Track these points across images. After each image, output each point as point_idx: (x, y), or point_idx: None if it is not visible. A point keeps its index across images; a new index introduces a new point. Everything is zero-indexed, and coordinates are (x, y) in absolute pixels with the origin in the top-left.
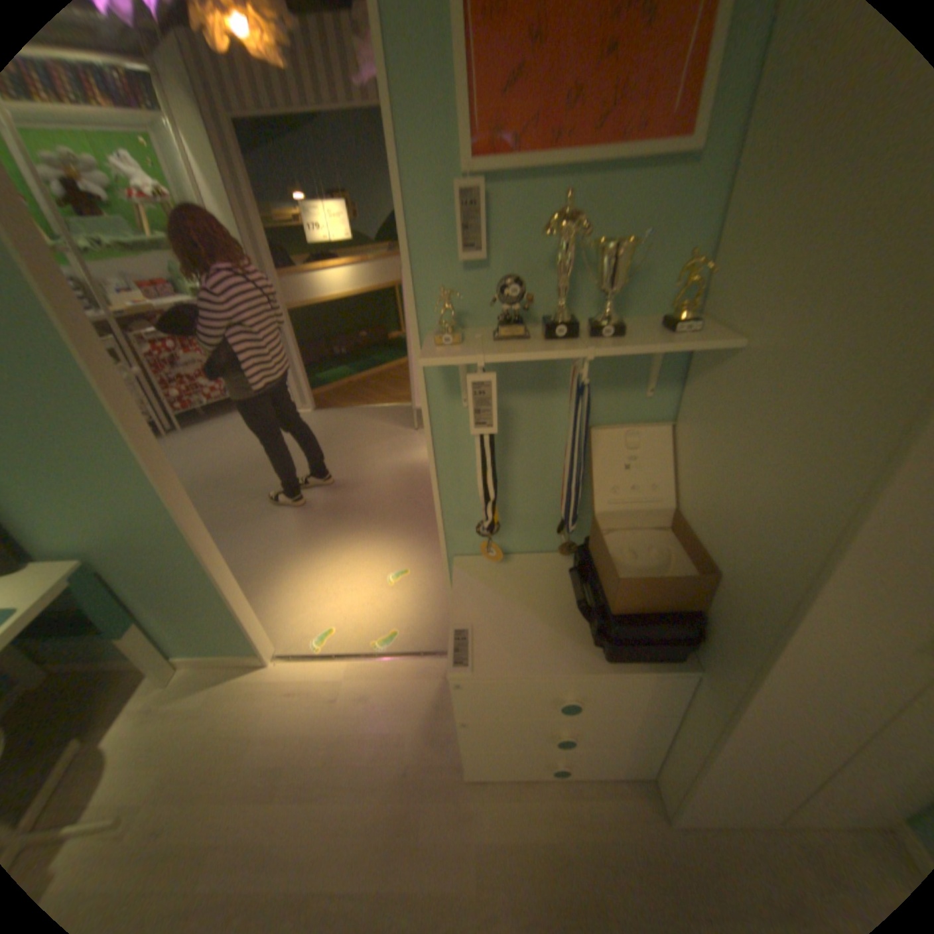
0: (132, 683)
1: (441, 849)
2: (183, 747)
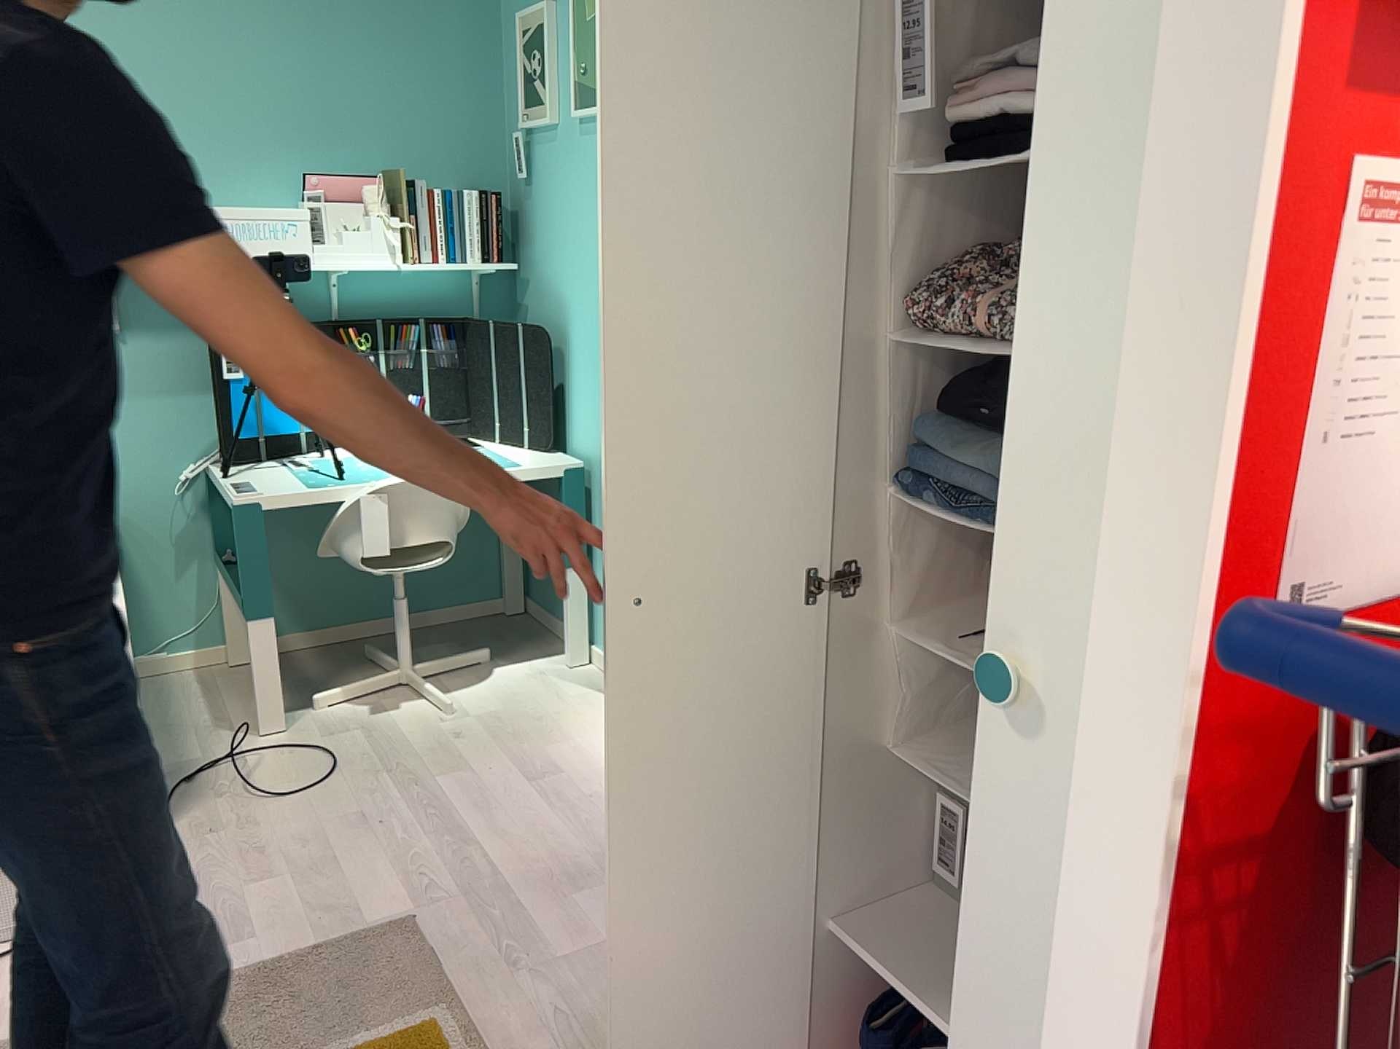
0: (555, 652)
1: (580, 916)
2: (529, 709)
